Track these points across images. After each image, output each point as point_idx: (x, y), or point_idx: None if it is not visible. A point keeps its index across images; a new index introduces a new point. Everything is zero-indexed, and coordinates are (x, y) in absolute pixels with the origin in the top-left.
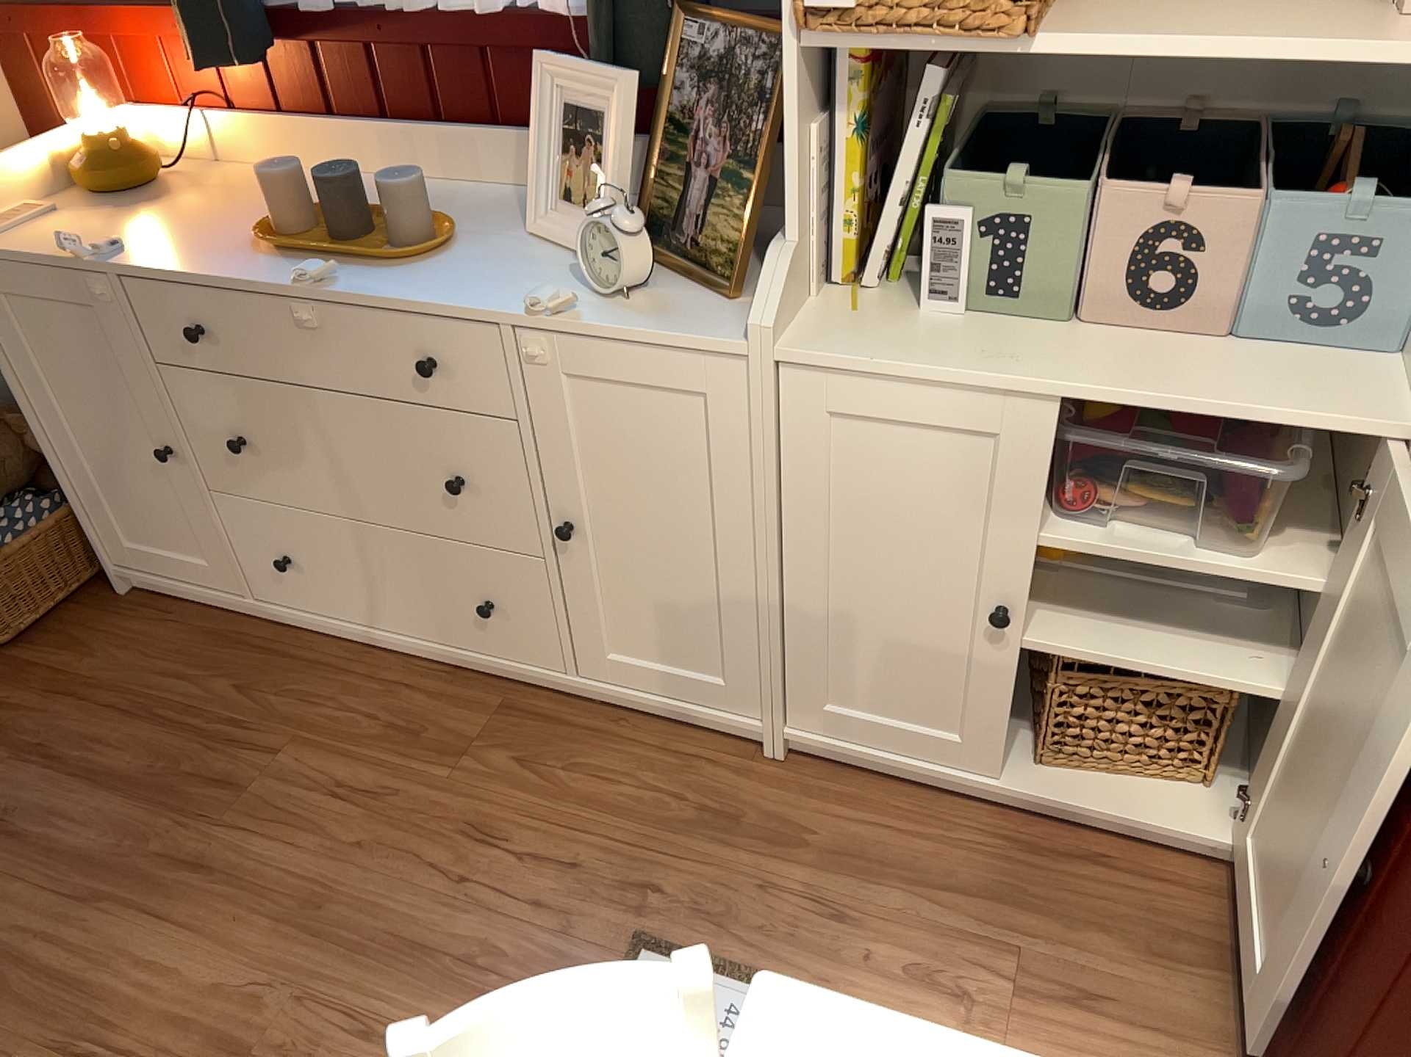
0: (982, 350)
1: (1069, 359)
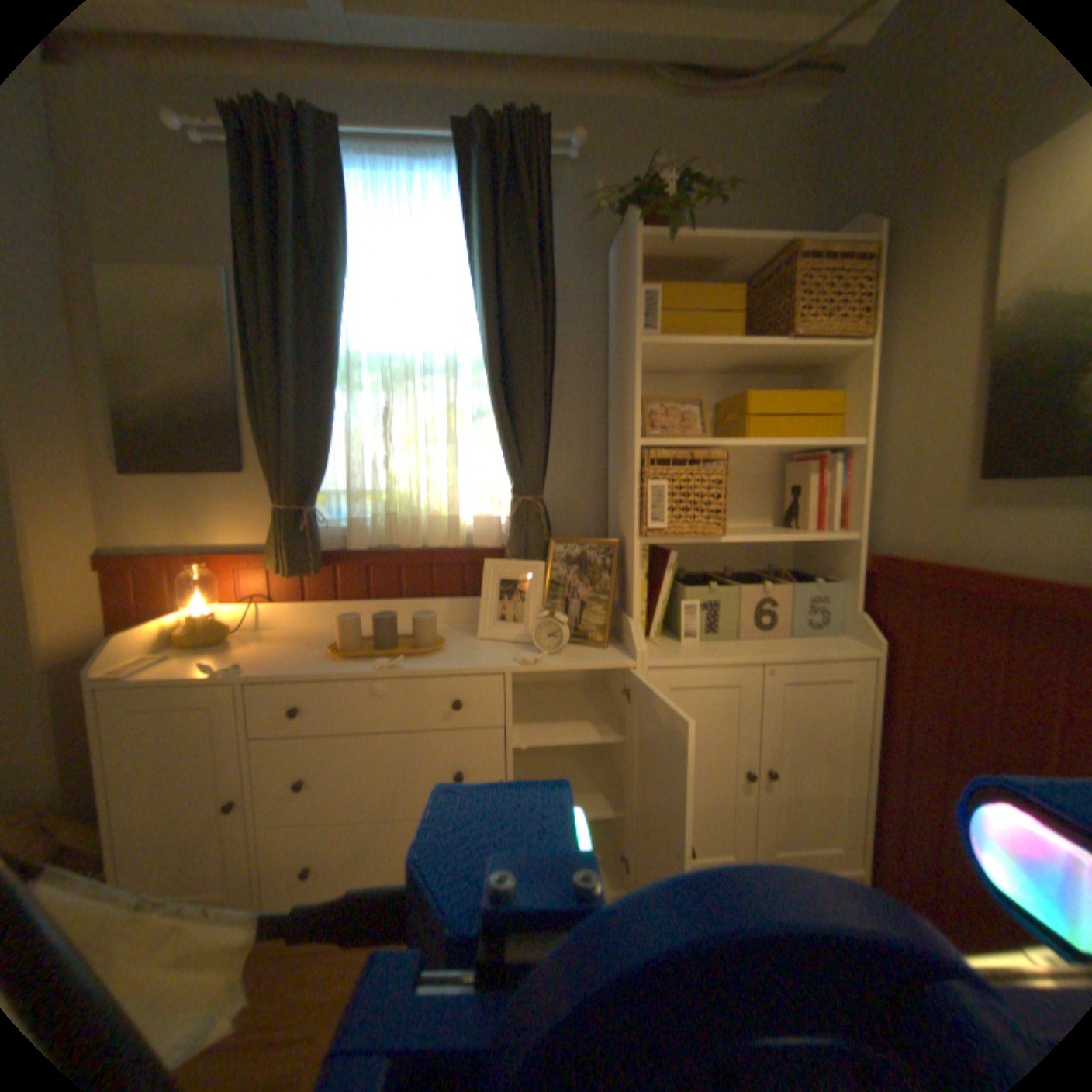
0: (722, 650)
1: (754, 649)
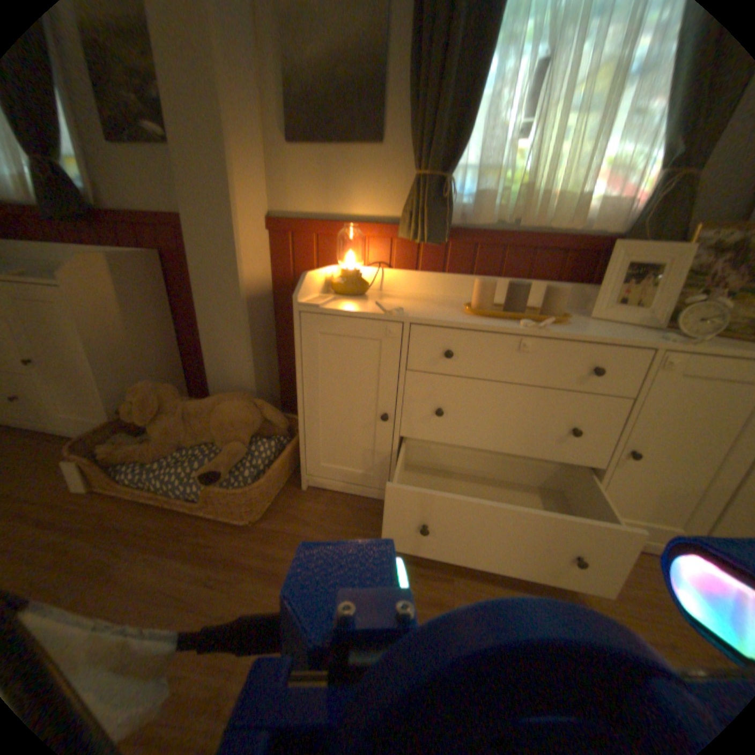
0: None
1: None
